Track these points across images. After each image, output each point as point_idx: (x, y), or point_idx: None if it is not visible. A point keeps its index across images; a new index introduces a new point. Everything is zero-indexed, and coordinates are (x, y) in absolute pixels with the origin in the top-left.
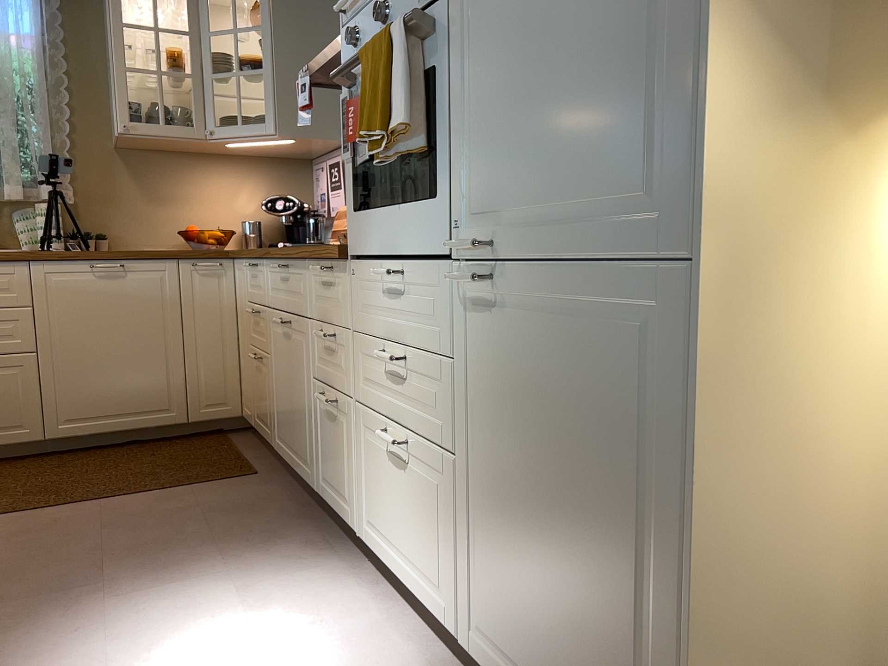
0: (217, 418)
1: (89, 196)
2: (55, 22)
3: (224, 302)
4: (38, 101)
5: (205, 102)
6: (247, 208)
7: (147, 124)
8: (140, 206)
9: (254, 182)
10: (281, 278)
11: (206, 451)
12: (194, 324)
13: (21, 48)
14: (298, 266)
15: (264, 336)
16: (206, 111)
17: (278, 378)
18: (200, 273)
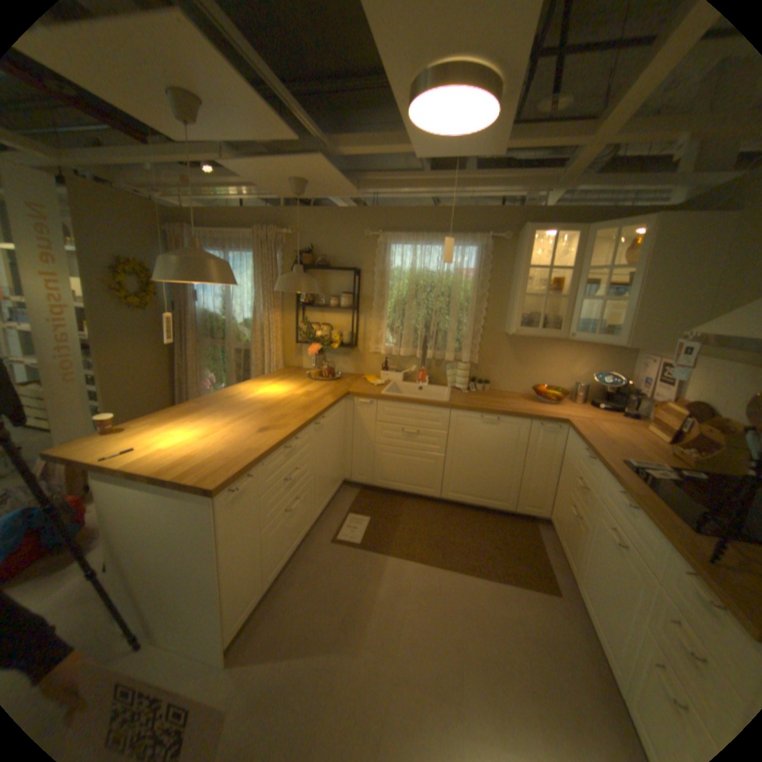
0: (534, 516)
1: (484, 358)
2: (488, 261)
3: (556, 450)
4: (469, 307)
5: (572, 314)
6: (580, 373)
7: (530, 328)
8: (512, 366)
9: (591, 356)
10: (624, 503)
11: (525, 543)
12: (533, 459)
13: (467, 278)
14: (656, 529)
15: (589, 510)
16: (572, 320)
17: (598, 558)
18: (544, 430)
